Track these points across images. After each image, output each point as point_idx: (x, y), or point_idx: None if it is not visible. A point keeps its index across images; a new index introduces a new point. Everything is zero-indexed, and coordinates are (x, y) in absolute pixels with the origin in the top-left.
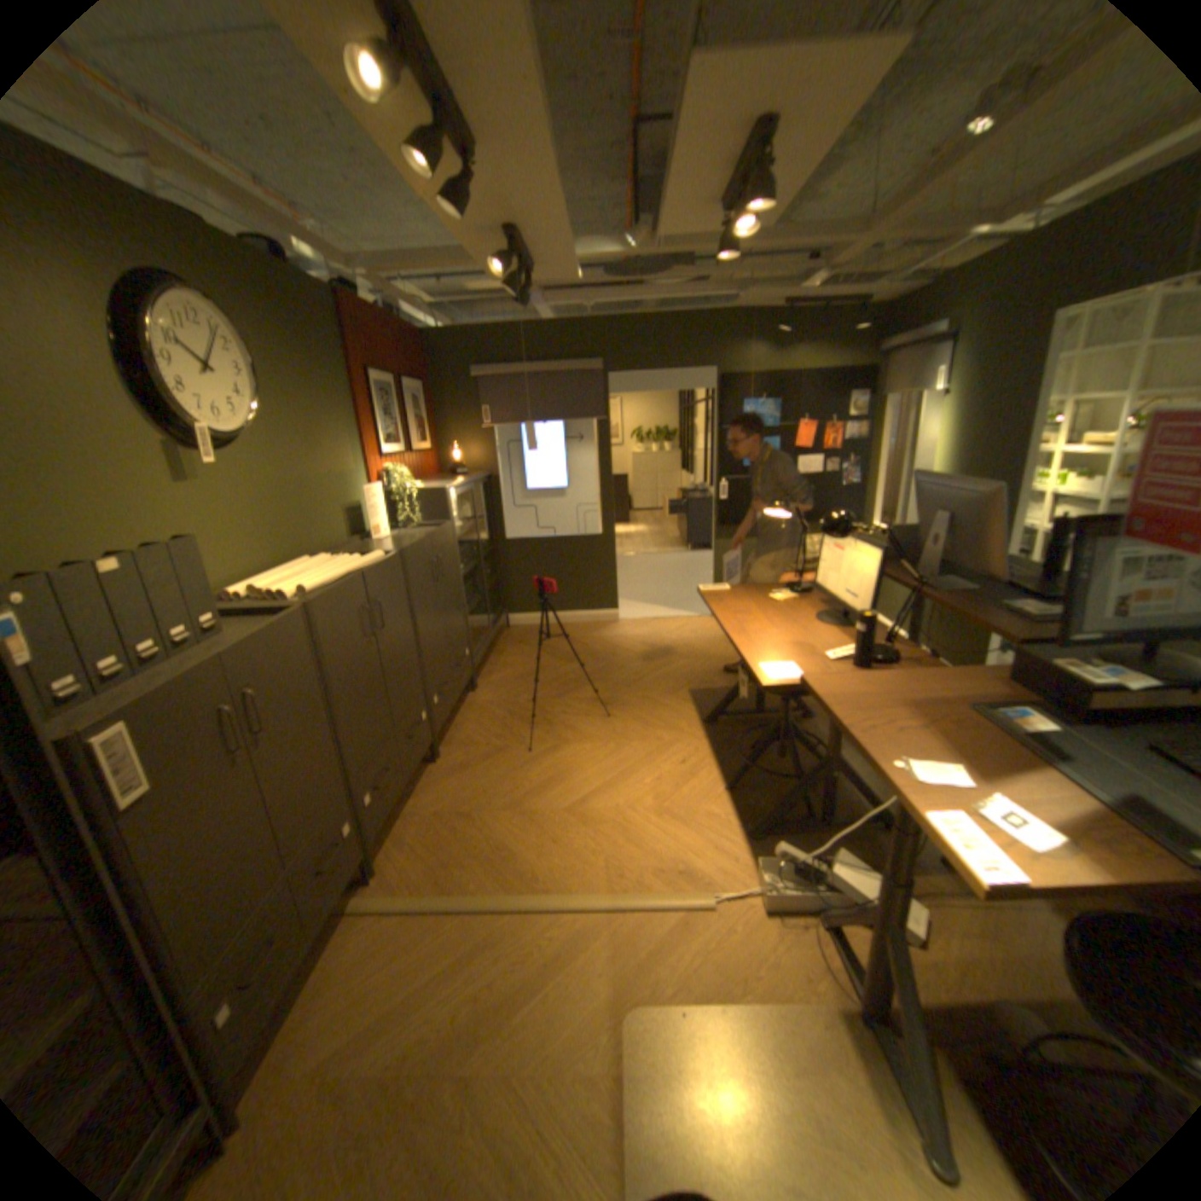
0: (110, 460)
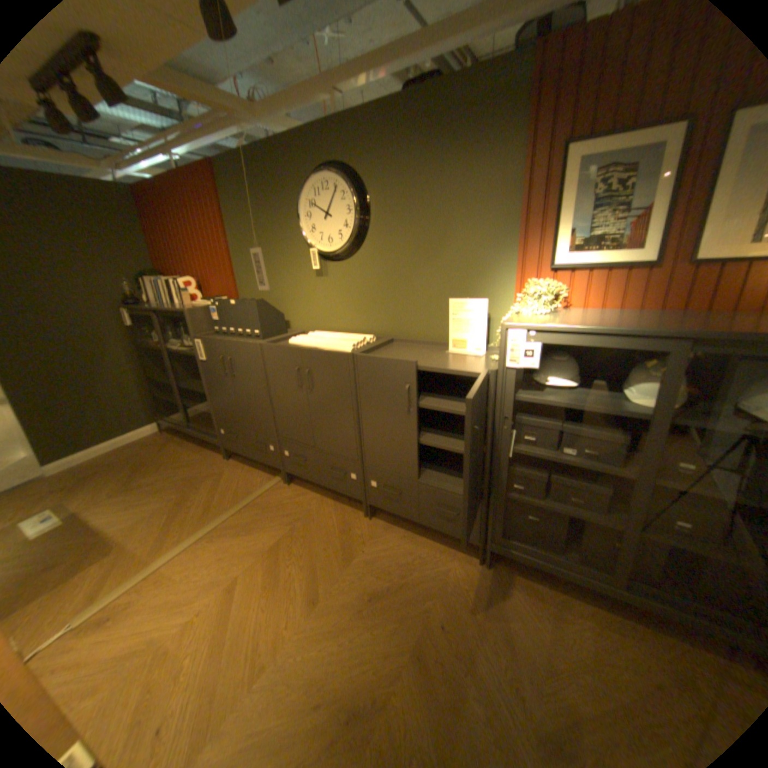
0: (294, 266)
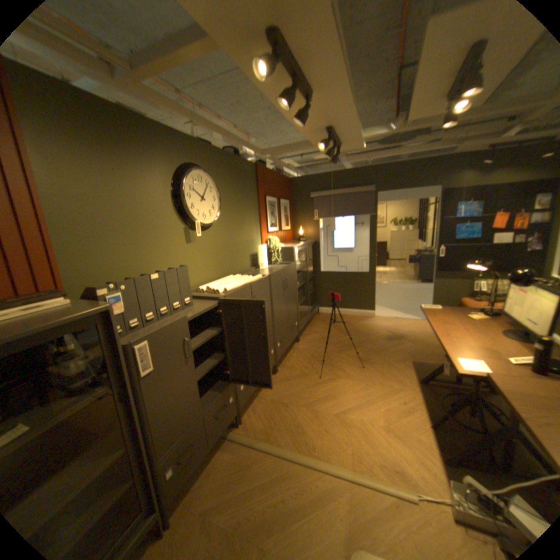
0: (165, 236)
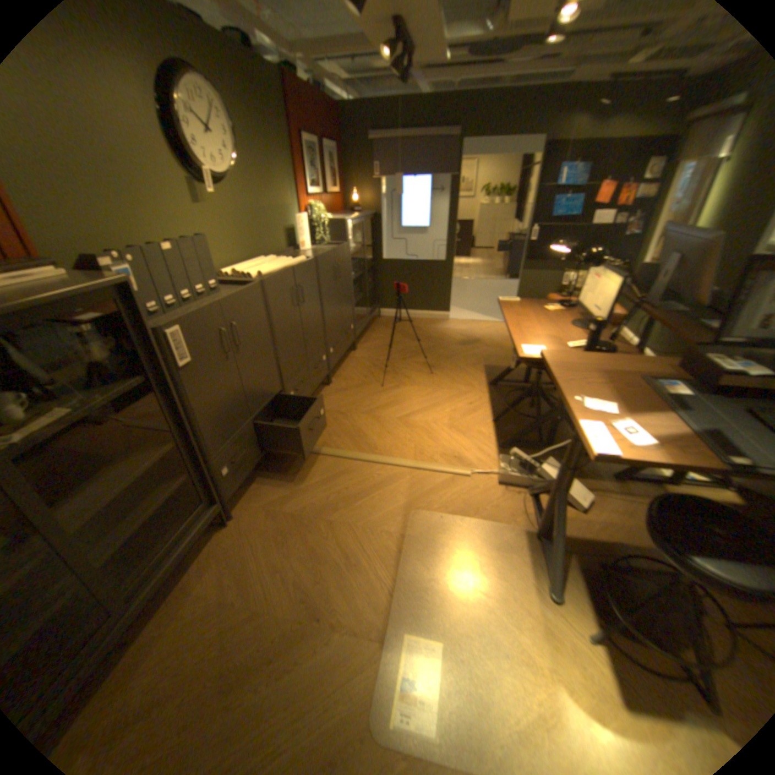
0: (163, 188)
